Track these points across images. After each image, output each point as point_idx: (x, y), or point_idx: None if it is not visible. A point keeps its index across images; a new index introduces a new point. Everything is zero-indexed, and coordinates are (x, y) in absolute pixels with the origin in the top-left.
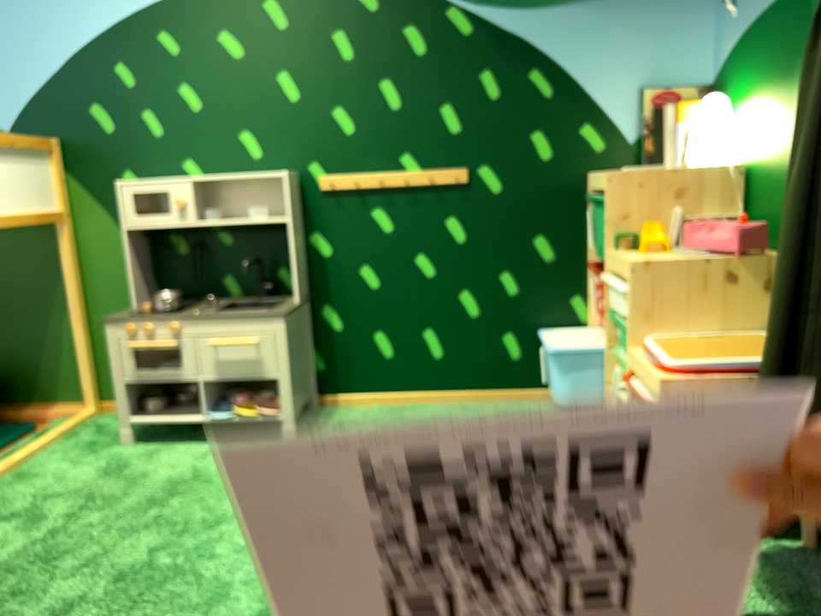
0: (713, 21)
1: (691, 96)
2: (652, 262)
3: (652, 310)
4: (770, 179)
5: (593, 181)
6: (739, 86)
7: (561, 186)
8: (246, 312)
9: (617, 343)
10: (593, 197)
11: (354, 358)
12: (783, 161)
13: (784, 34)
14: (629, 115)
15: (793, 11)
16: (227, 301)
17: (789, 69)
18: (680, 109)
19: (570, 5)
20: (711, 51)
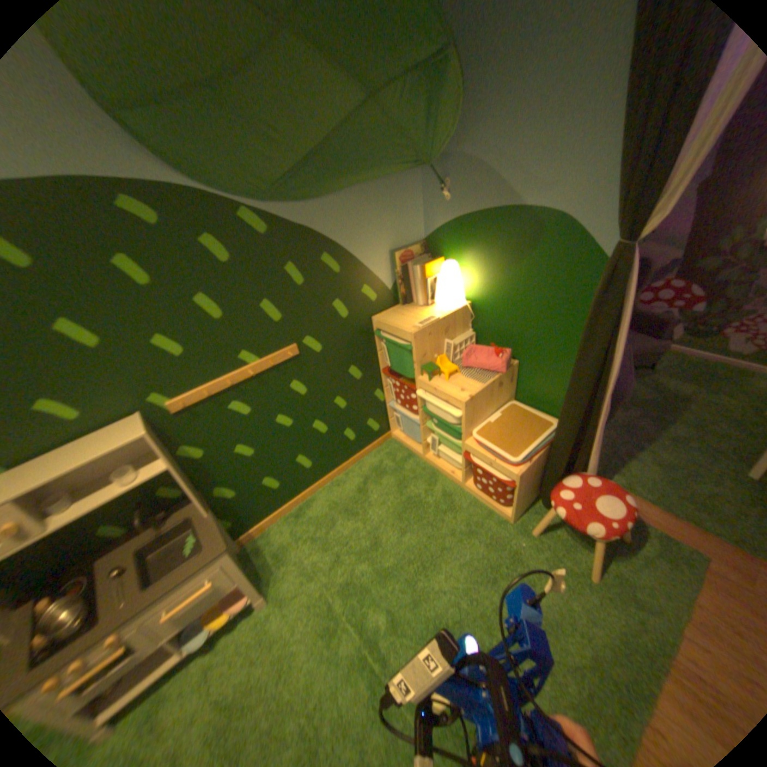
0: (423, 197)
1: (418, 252)
2: (472, 396)
3: (473, 419)
4: (495, 316)
5: (384, 327)
6: (457, 251)
7: (358, 332)
8: (184, 567)
9: (439, 429)
10: (382, 335)
11: (253, 503)
12: (508, 310)
13: (507, 235)
14: (387, 272)
15: (516, 223)
16: (125, 549)
17: (513, 259)
18: (425, 269)
19: (340, 195)
20: (424, 218)
